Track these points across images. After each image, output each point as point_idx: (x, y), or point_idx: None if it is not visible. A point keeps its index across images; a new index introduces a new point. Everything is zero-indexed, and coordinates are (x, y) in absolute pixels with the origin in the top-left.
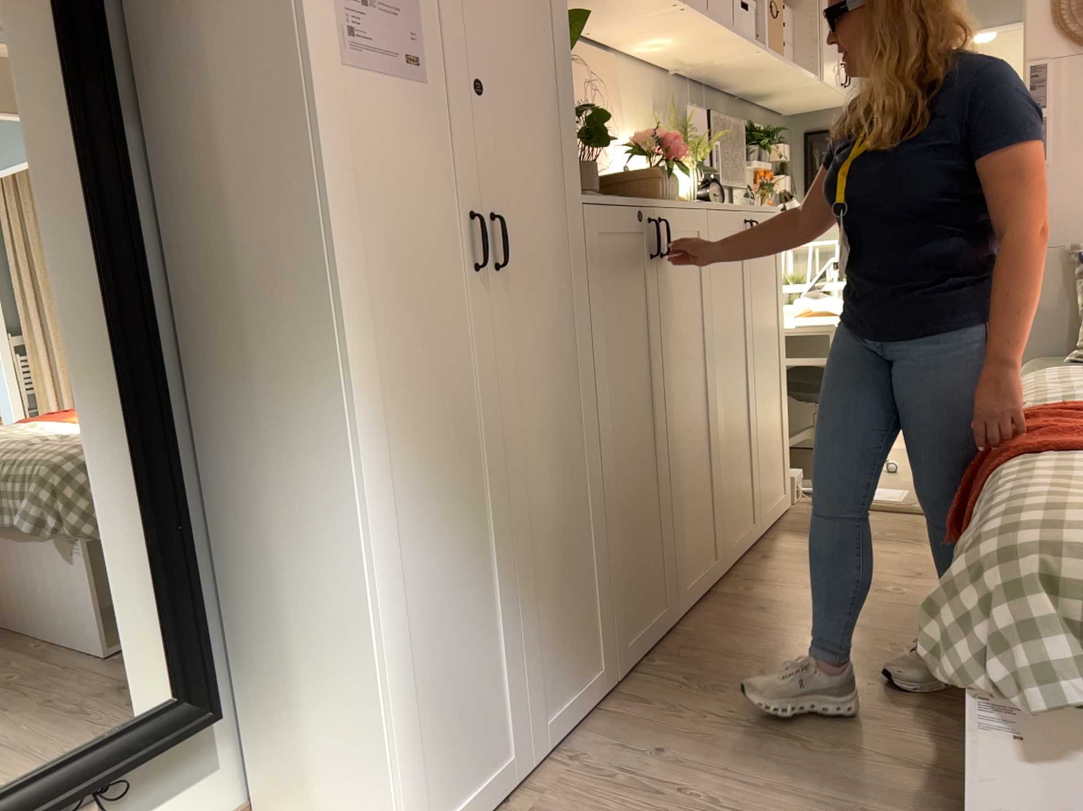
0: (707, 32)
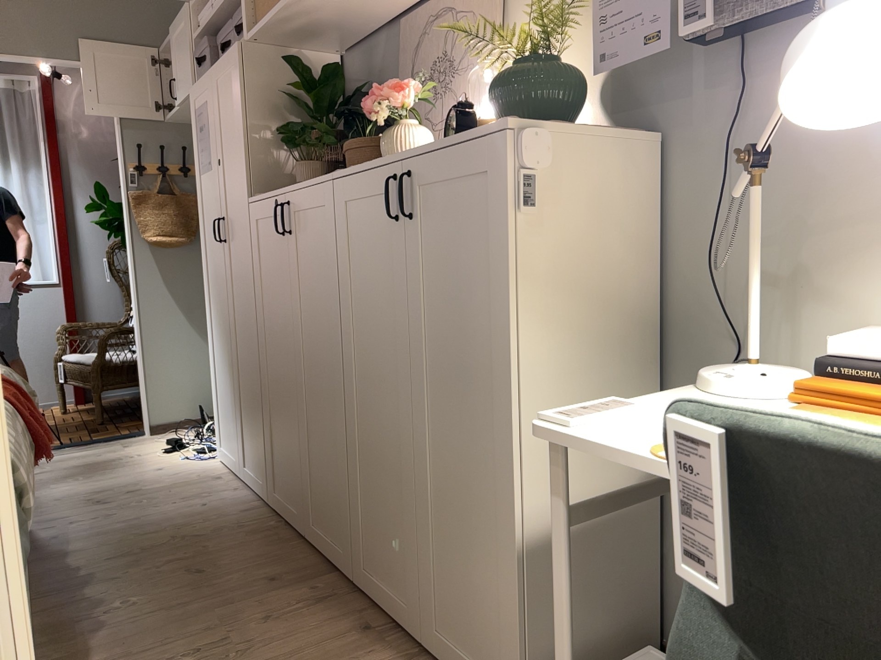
0: None
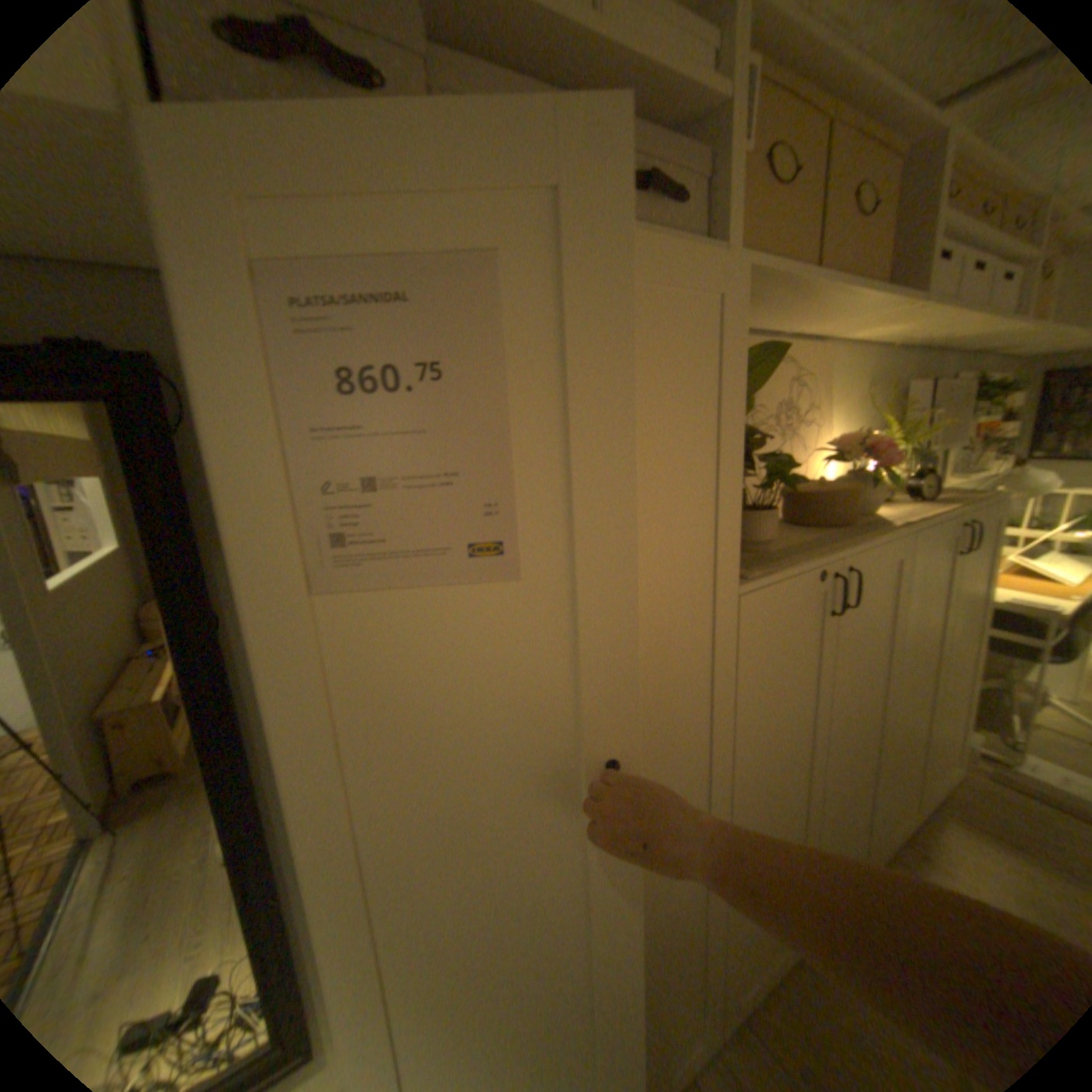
0: (952, 317)
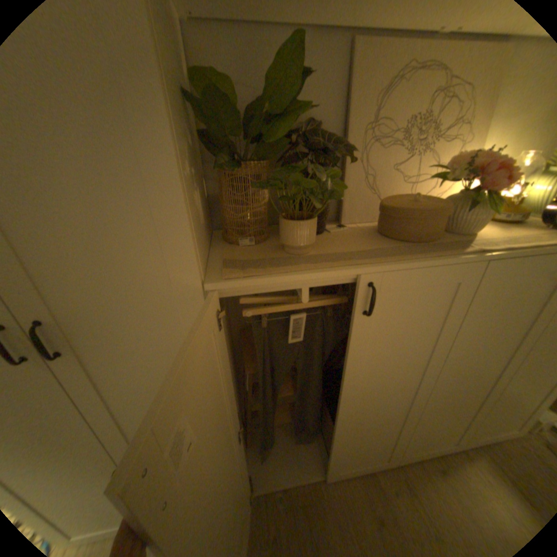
0: None
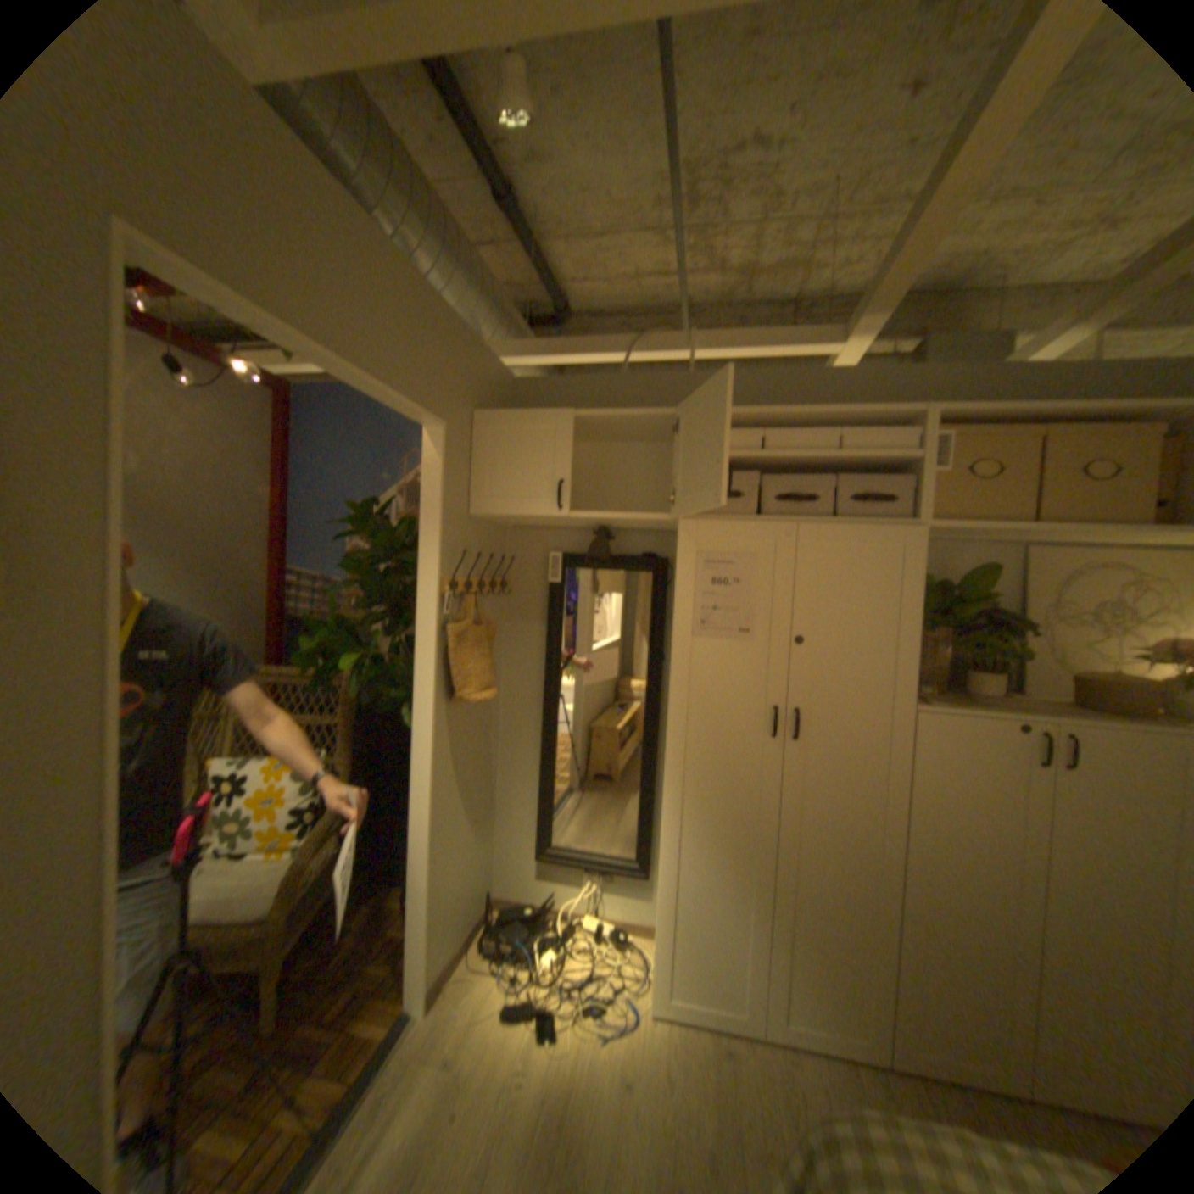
0: None
